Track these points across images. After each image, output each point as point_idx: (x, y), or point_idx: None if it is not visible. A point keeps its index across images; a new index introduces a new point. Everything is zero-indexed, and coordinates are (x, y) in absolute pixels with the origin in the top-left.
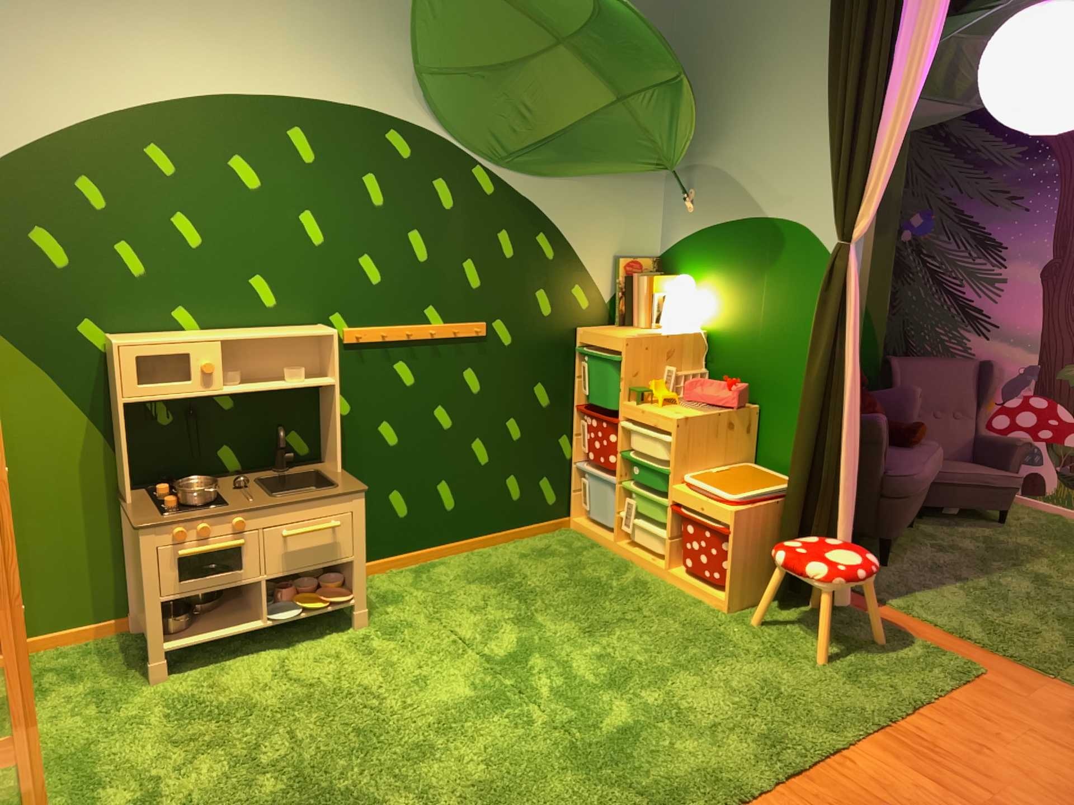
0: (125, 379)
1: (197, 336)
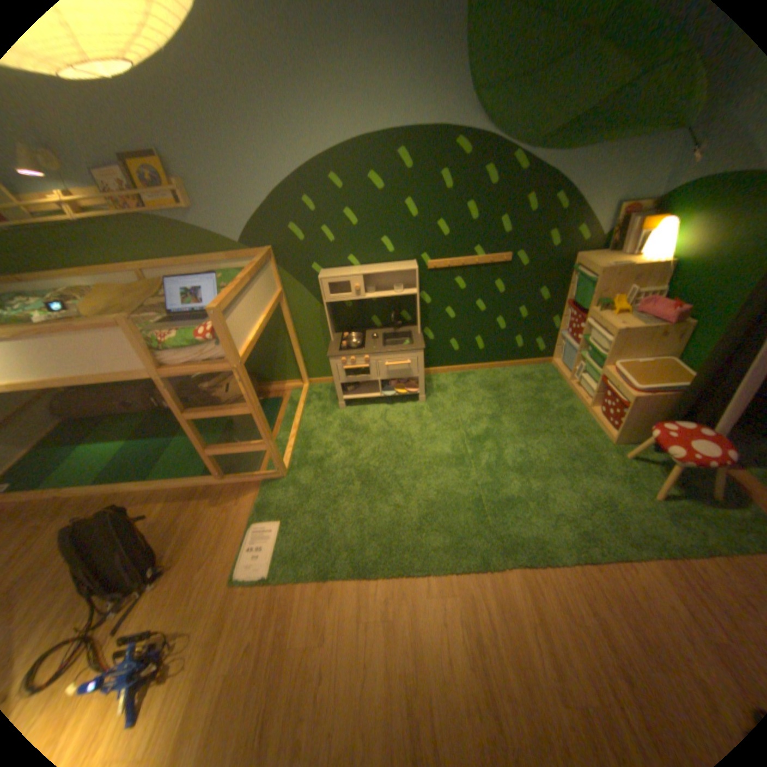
0: (324, 293)
1: (353, 272)
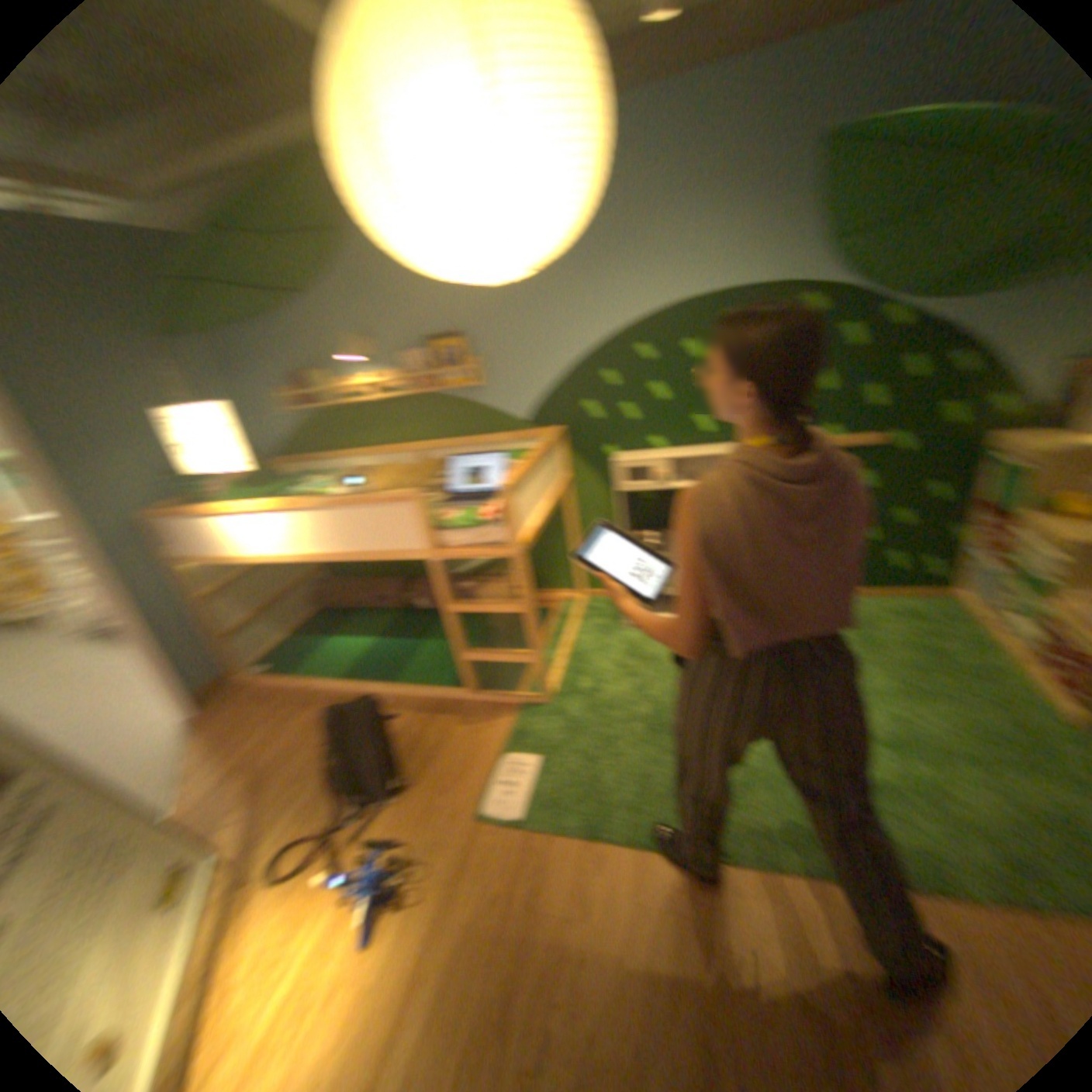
0: (615, 480)
1: (654, 456)
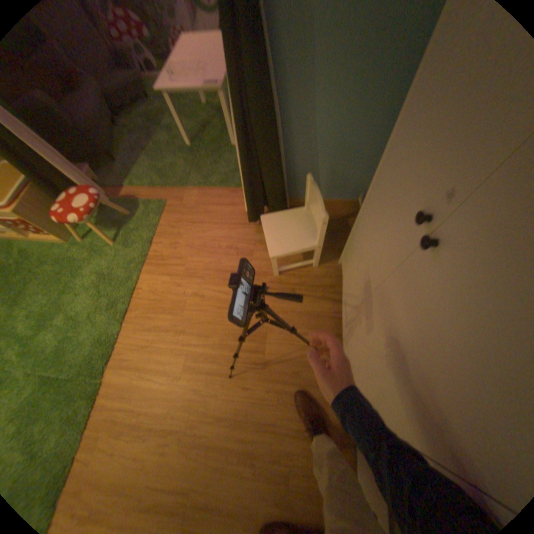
0: None
1: None
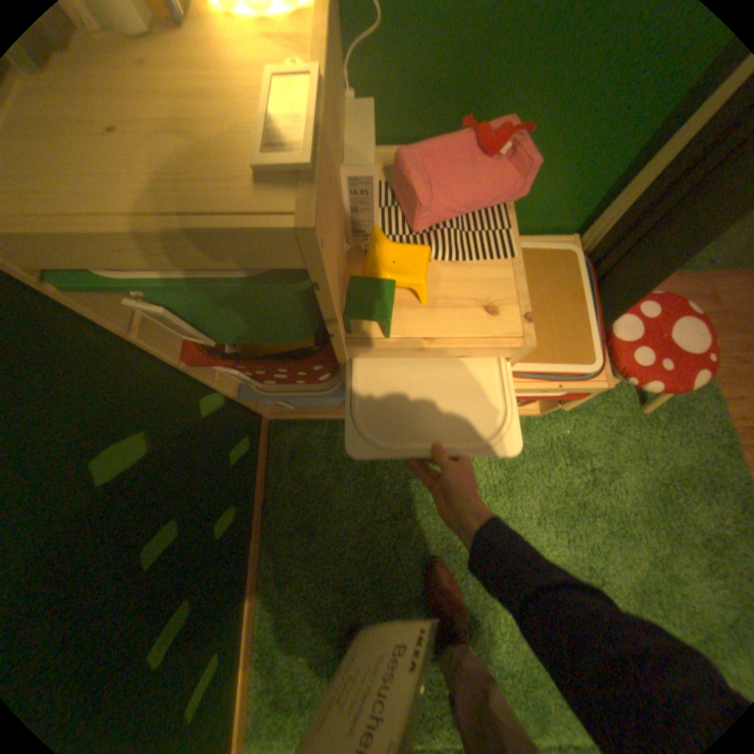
0: None
1: None
